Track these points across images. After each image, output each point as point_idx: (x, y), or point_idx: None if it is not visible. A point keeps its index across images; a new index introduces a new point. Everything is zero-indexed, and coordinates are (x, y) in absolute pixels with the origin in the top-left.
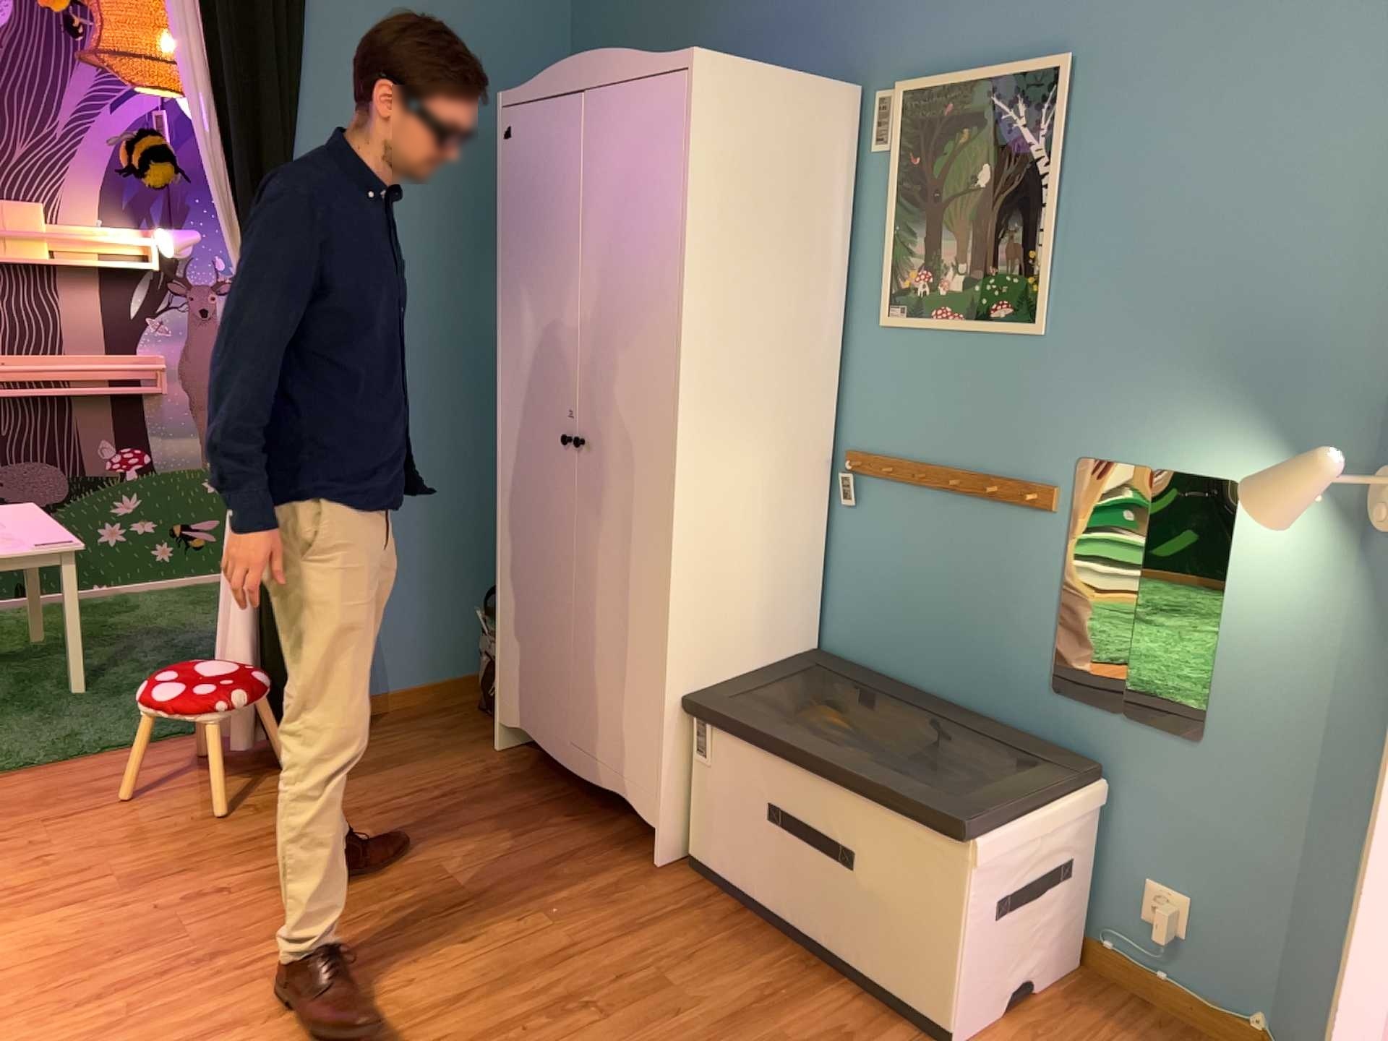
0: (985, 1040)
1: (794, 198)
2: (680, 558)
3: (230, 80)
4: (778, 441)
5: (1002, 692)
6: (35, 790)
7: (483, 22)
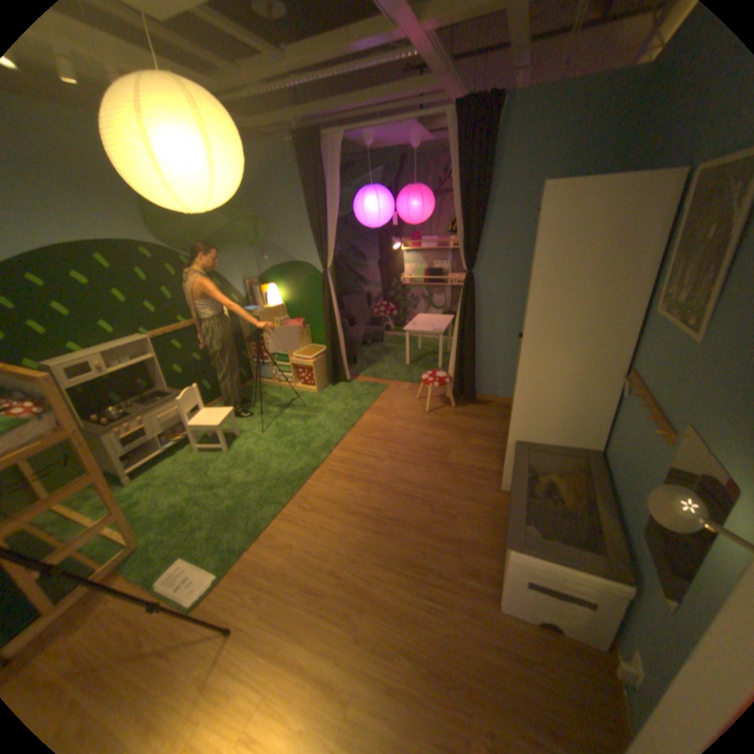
0: (517, 623)
1: (611, 242)
2: (519, 393)
3: (461, 203)
4: (585, 357)
5: (634, 519)
6: (407, 389)
7: (579, 147)
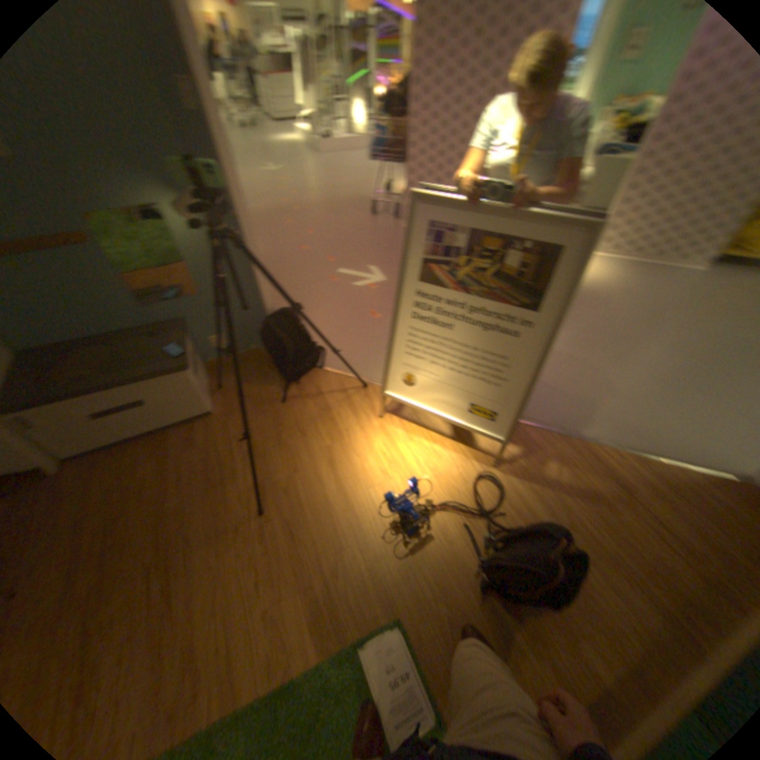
0: (212, 408)
1: None
2: None
3: None
4: None
5: (117, 320)
6: None
7: None
